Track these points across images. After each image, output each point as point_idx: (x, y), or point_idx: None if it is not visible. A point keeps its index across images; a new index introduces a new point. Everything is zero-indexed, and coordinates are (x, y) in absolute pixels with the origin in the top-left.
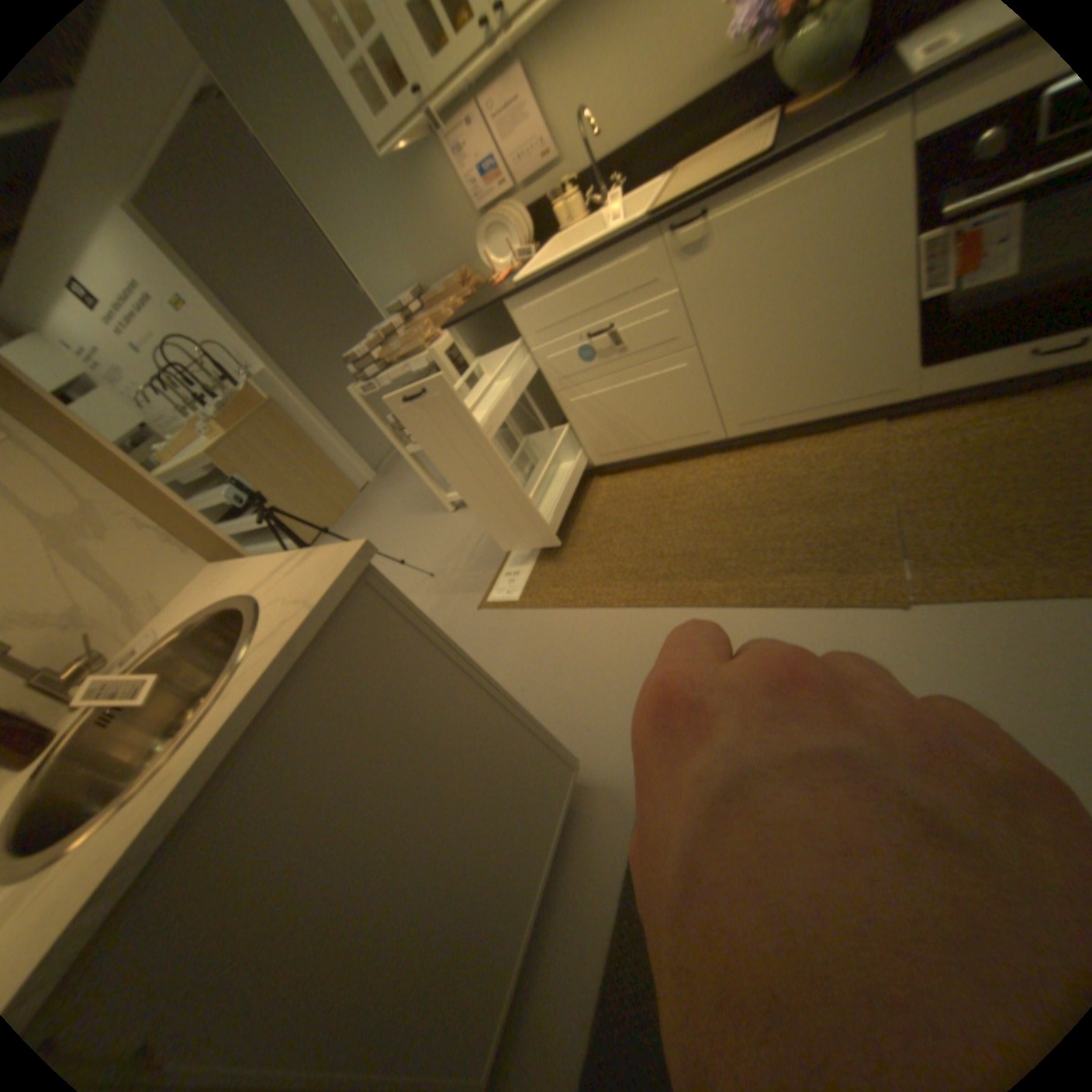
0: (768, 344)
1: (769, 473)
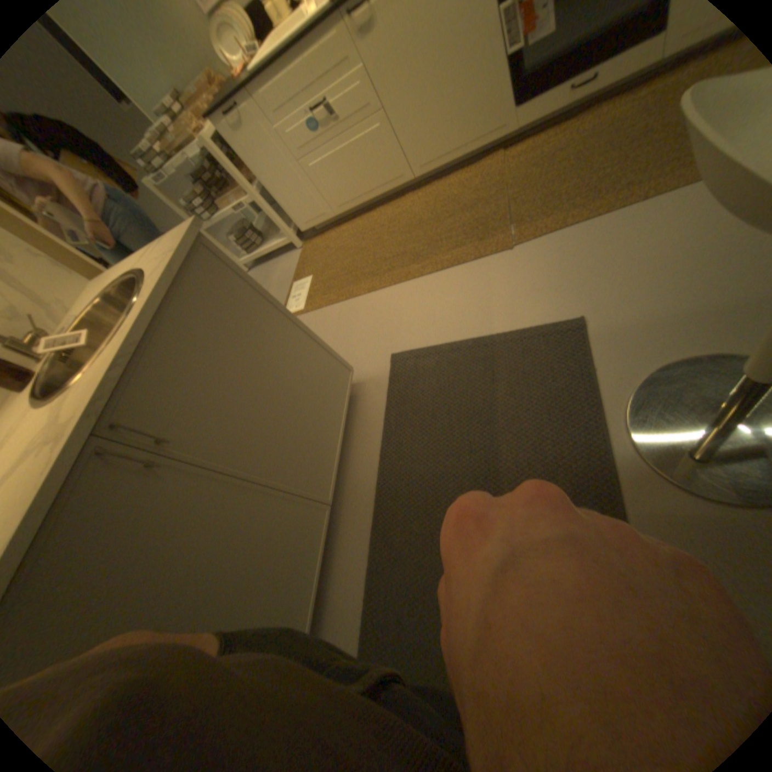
0: (427, 99)
1: (442, 195)
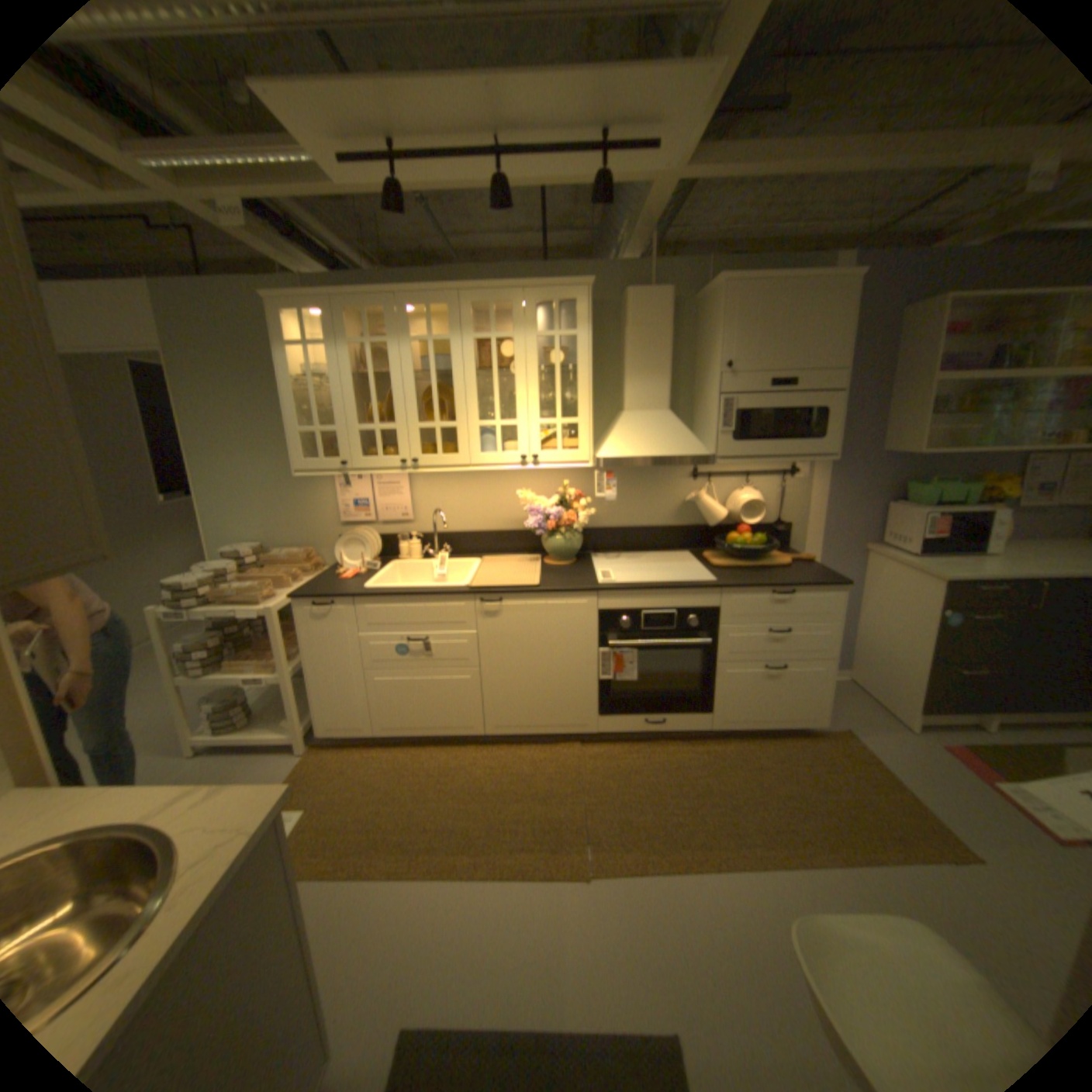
0: (522, 680)
1: (510, 769)
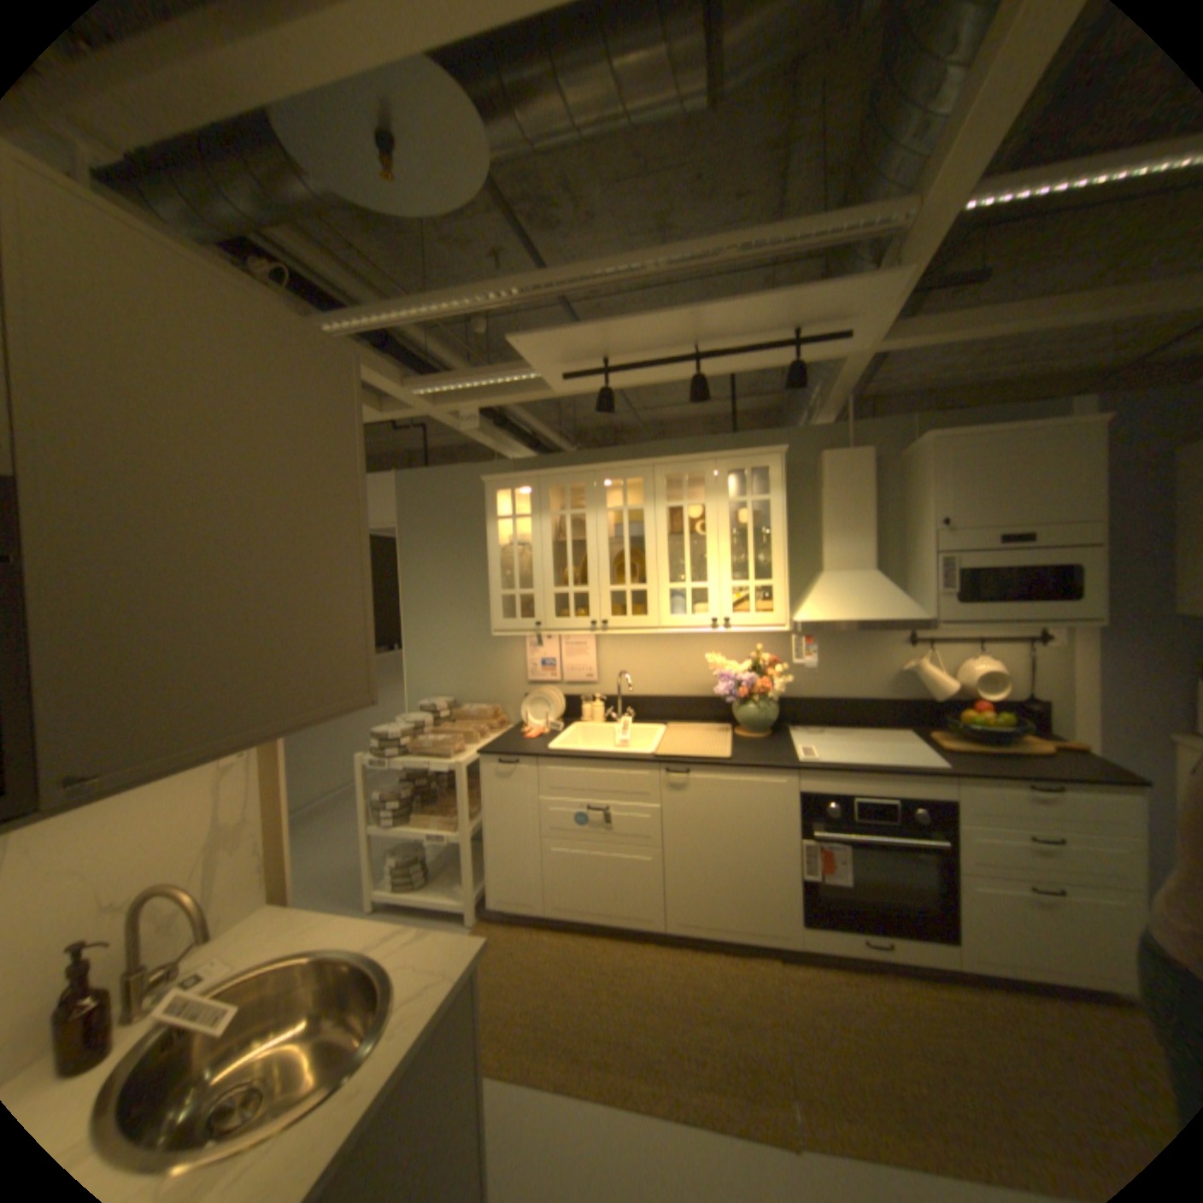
0: (710, 870)
1: (695, 982)
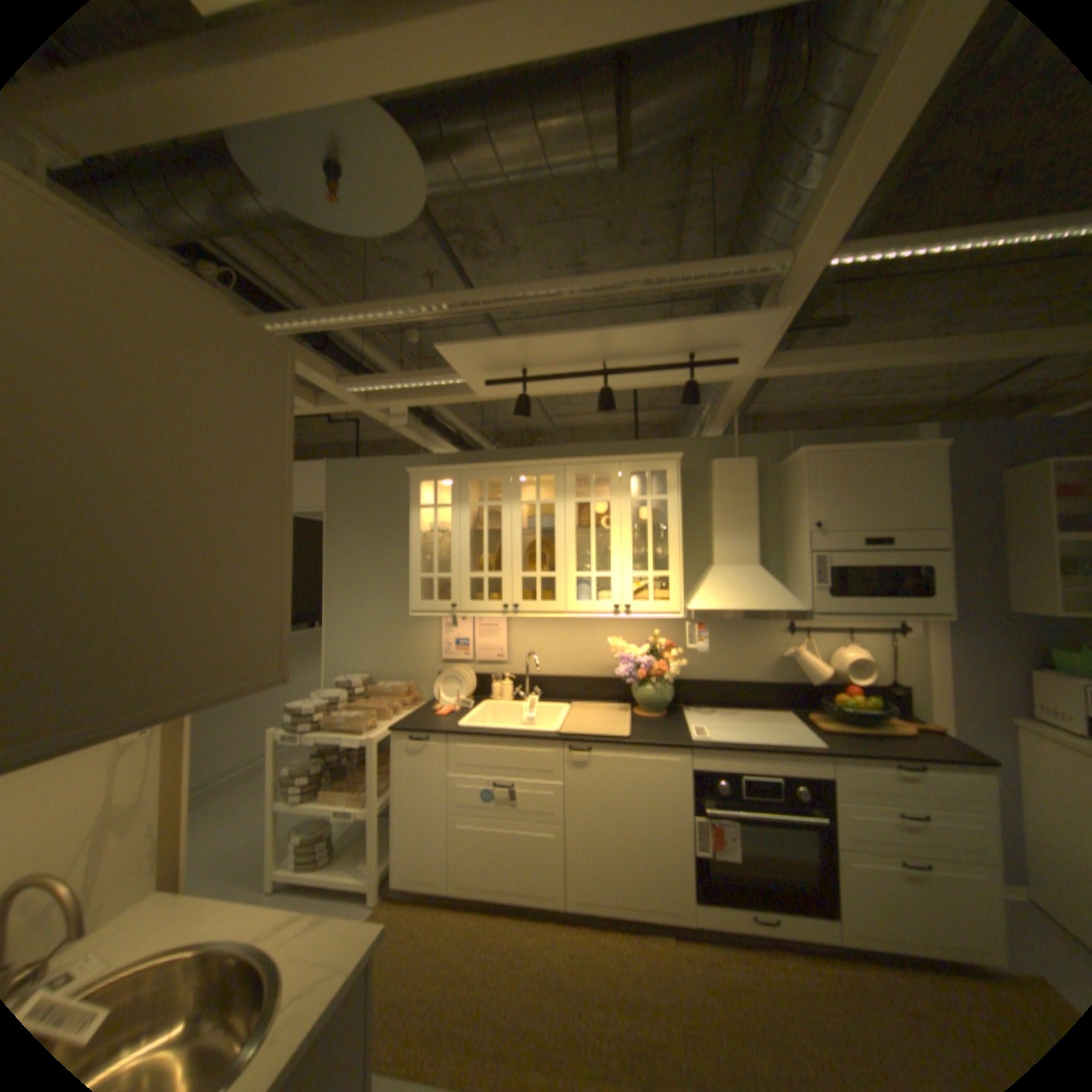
0: (609, 847)
1: (592, 962)
